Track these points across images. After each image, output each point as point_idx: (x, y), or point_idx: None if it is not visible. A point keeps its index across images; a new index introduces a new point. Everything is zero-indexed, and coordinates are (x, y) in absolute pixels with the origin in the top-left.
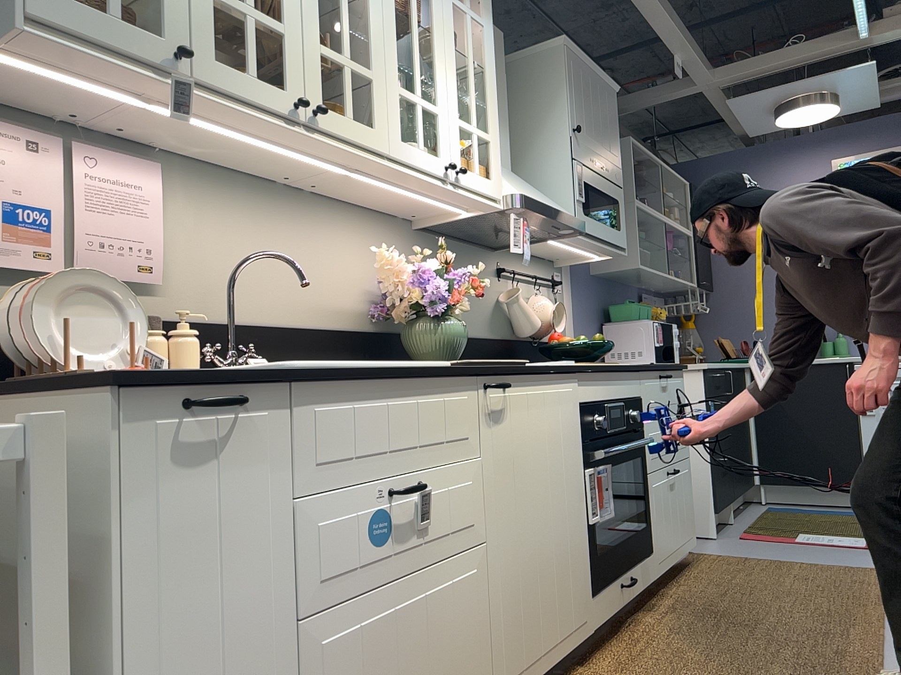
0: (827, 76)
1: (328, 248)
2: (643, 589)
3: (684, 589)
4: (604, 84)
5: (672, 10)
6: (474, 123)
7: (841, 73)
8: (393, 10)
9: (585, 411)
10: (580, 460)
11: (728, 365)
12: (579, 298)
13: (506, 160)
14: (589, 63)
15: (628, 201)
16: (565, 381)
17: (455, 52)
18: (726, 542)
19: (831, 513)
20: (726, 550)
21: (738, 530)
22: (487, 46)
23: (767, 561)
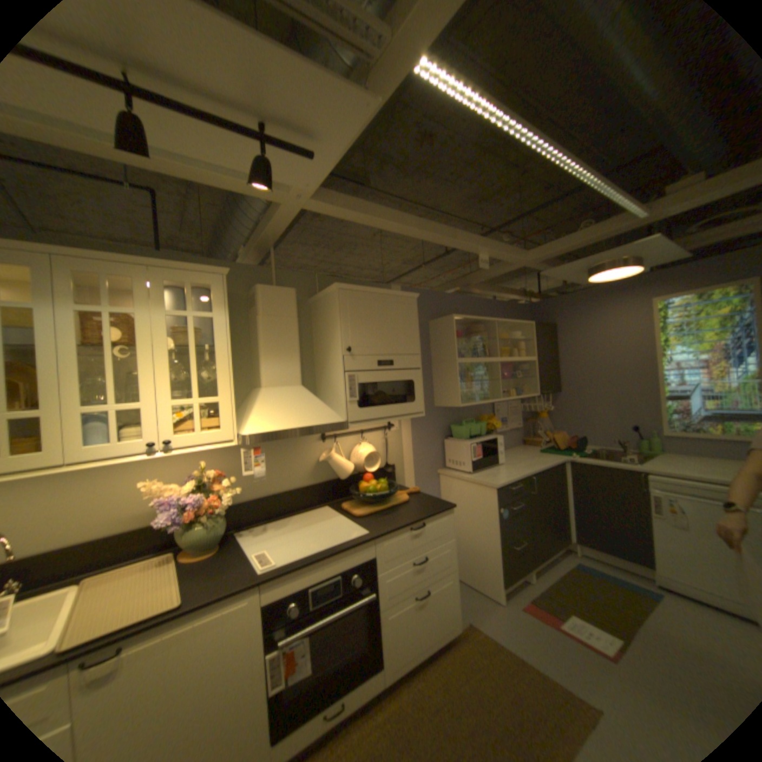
0: (618, 250)
1: (124, 480)
2: (362, 707)
3: (417, 693)
4: (395, 300)
5: (456, 230)
6: (195, 397)
7: (631, 247)
8: (73, 352)
9: (269, 612)
10: (254, 655)
11: (534, 474)
12: (417, 429)
13: (292, 381)
14: (373, 291)
15: (452, 360)
16: (232, 603)
17: (169, 352)
18: (508, 617)
19: (621, 590)
20: (497, 632)
21: (530, 599)
22: (217, 331)
23: (513, 663)
